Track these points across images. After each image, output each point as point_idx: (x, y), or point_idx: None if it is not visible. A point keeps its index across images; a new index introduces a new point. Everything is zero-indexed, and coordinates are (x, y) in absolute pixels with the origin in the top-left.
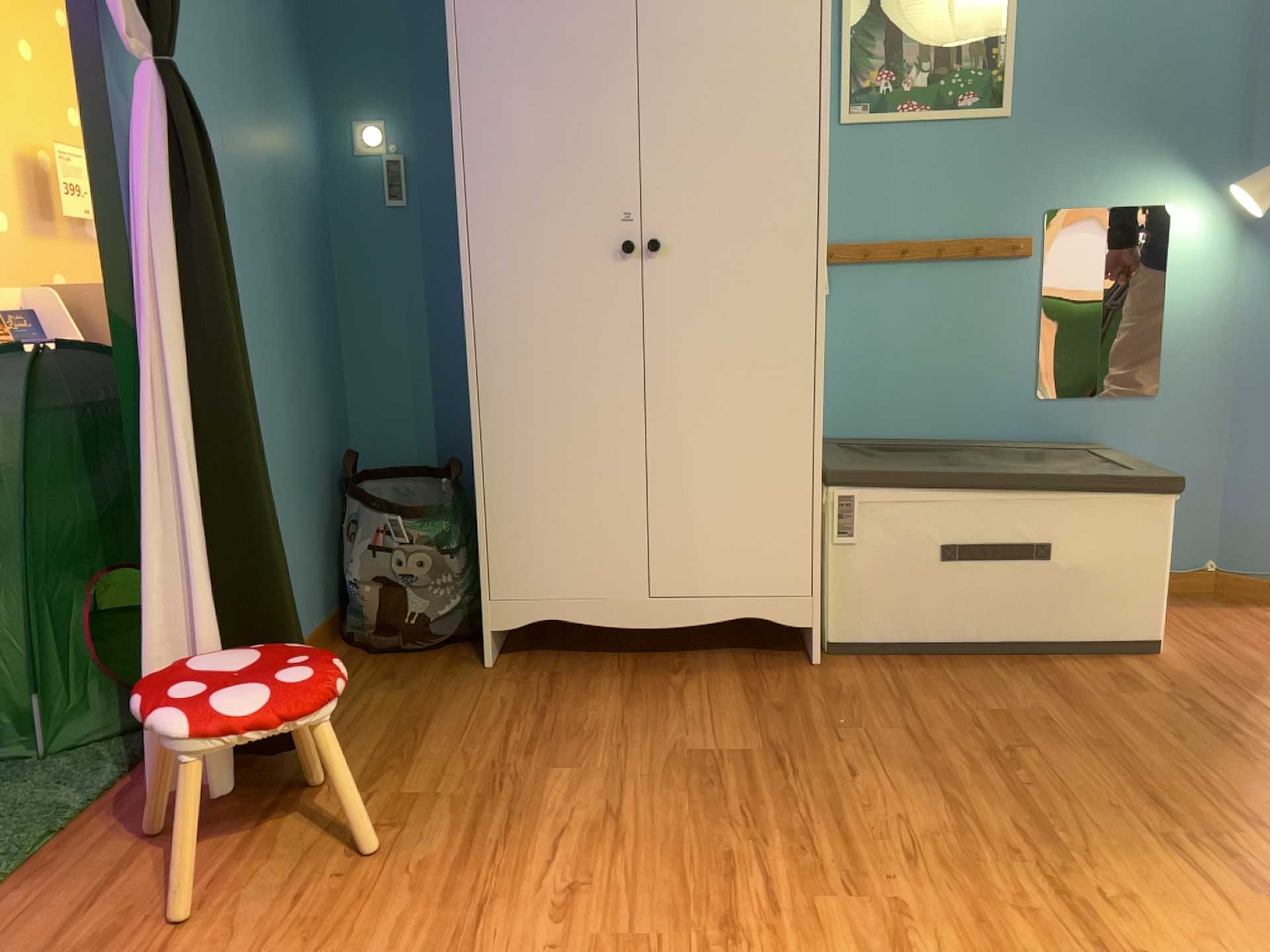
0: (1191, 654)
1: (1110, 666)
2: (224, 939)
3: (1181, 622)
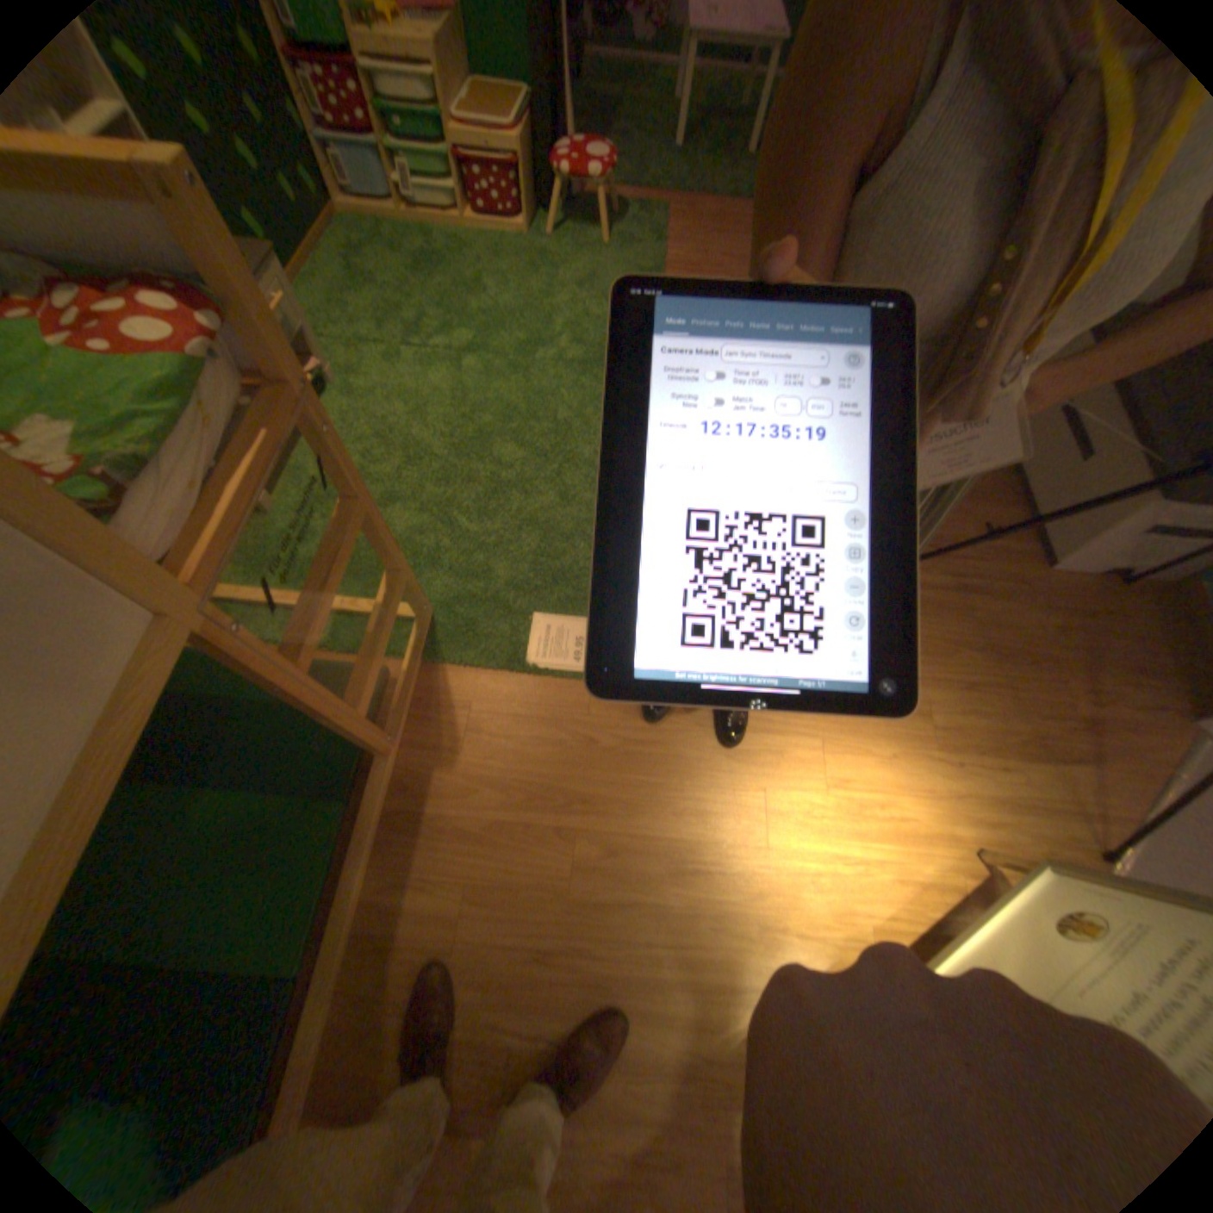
0: (1050, 589)
1: (1015, 535)
2: (739, 245)
3: (1120, 617)
